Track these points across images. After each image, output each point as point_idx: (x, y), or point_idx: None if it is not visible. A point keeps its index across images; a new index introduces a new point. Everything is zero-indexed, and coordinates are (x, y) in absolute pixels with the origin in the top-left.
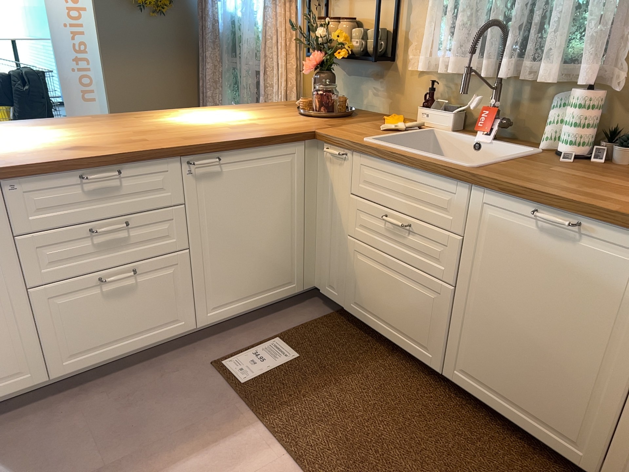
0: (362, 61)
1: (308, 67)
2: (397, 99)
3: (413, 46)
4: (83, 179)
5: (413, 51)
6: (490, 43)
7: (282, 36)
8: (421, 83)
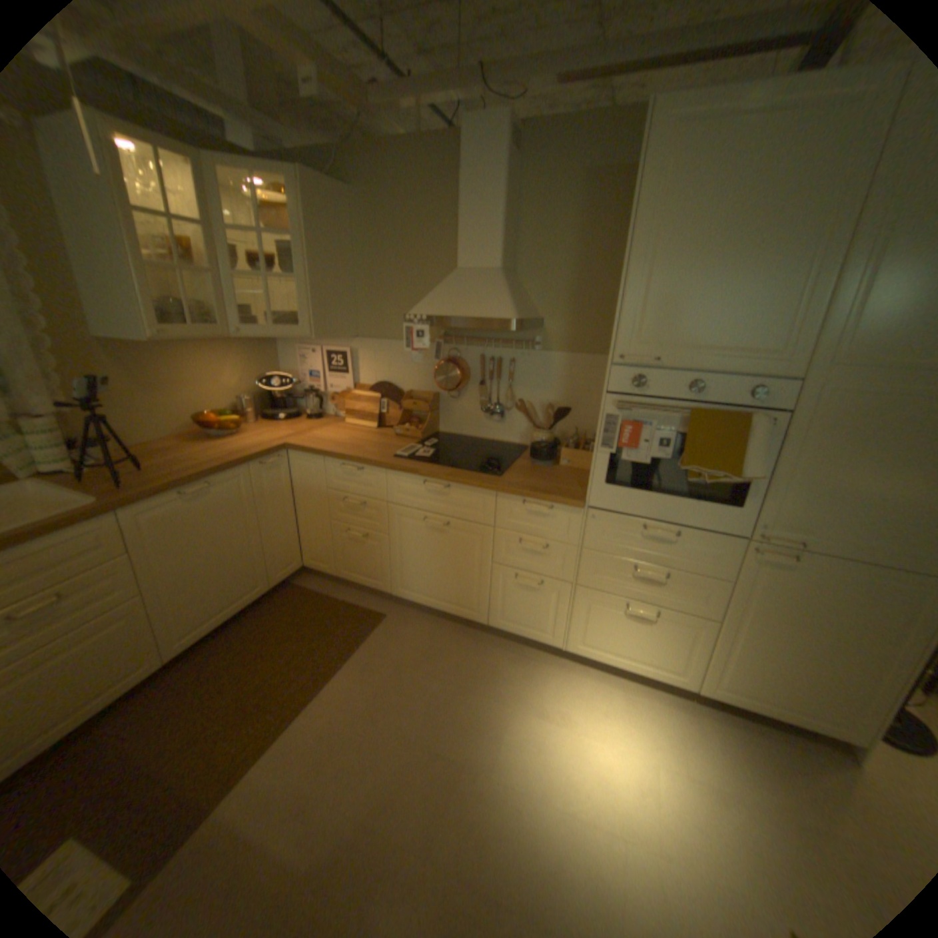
0: None
1: None
2: None
3: None
4: None
5: None
6: None
7: None
8: None
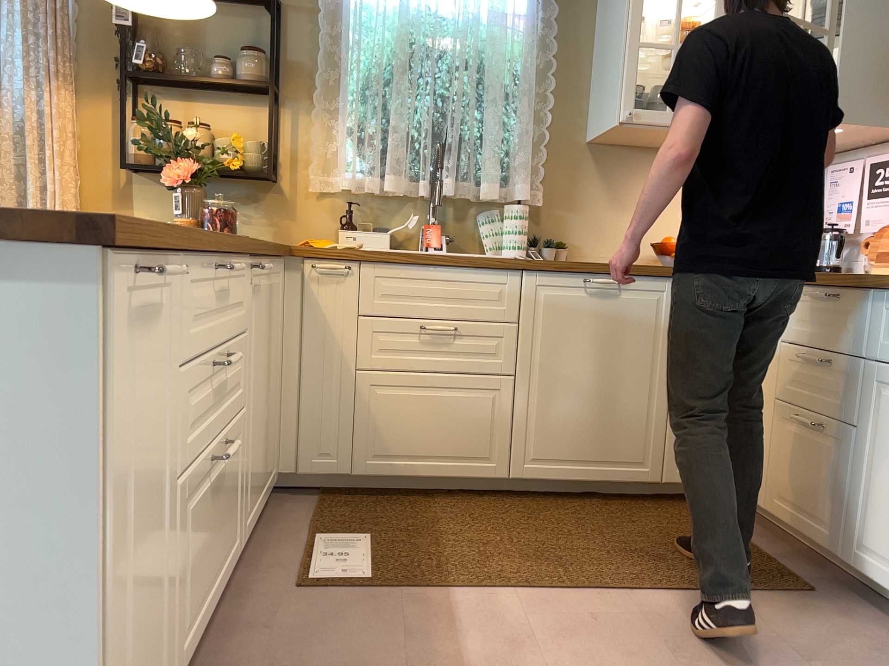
0: (220, 180)
1: (174, 177)
2: (288, 225)
3: (308, 164)
4: (223, 270)
5: (315, 169)
6: (424, 162)
7: (60, 136)
8: (324, 205)
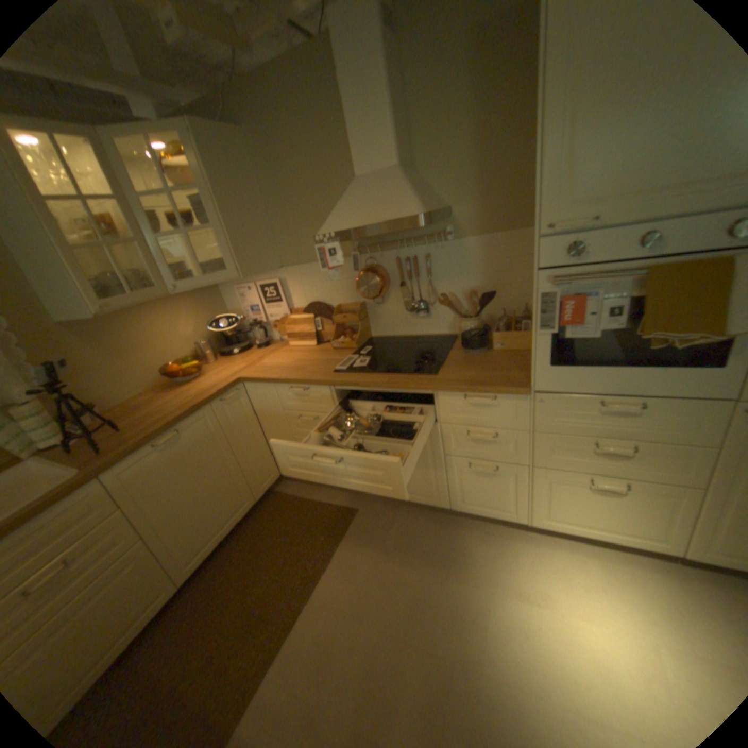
0: None
1: None
2: None
3: None
4: None
5: None
6: None
7: None
8: None
